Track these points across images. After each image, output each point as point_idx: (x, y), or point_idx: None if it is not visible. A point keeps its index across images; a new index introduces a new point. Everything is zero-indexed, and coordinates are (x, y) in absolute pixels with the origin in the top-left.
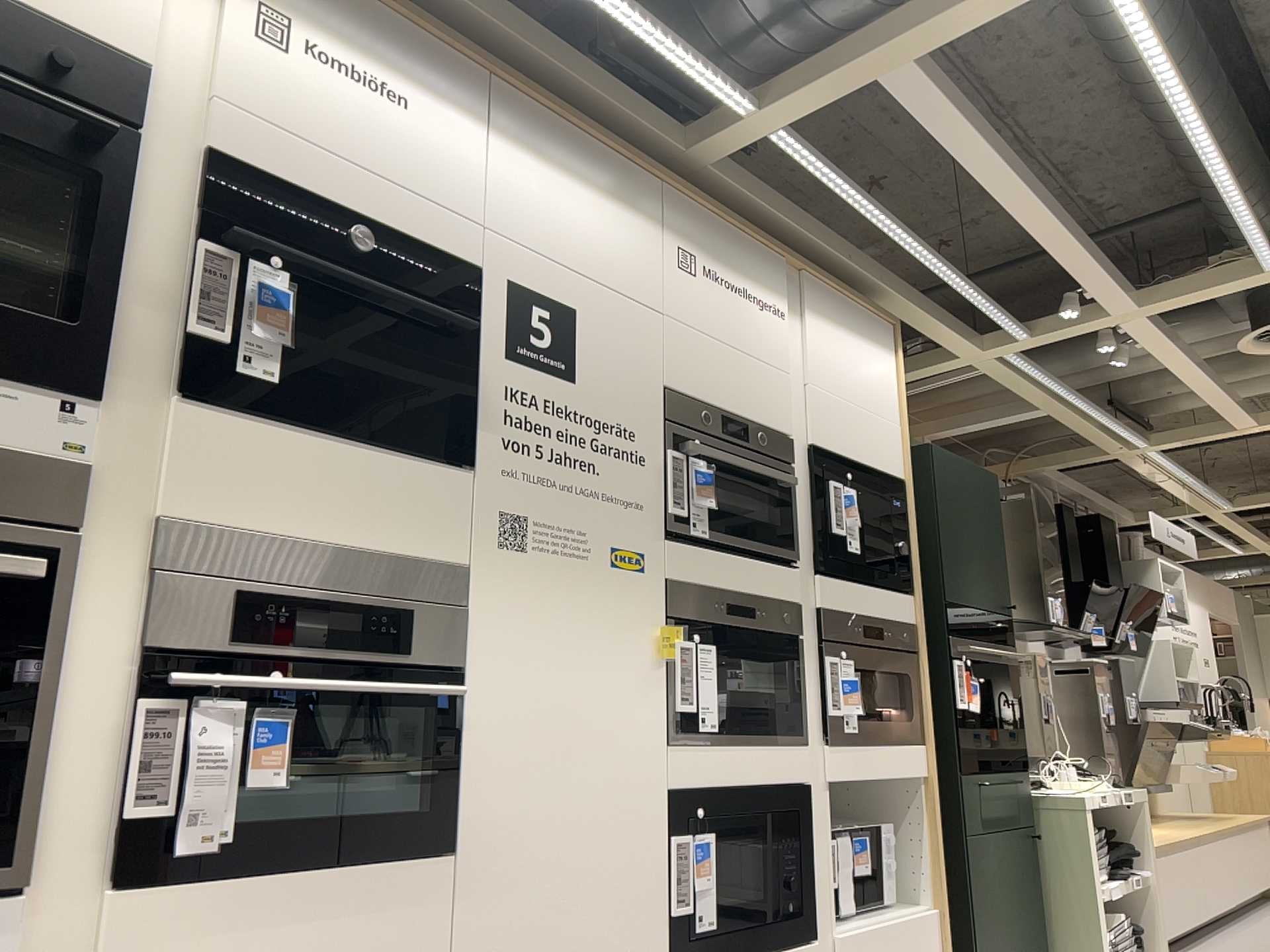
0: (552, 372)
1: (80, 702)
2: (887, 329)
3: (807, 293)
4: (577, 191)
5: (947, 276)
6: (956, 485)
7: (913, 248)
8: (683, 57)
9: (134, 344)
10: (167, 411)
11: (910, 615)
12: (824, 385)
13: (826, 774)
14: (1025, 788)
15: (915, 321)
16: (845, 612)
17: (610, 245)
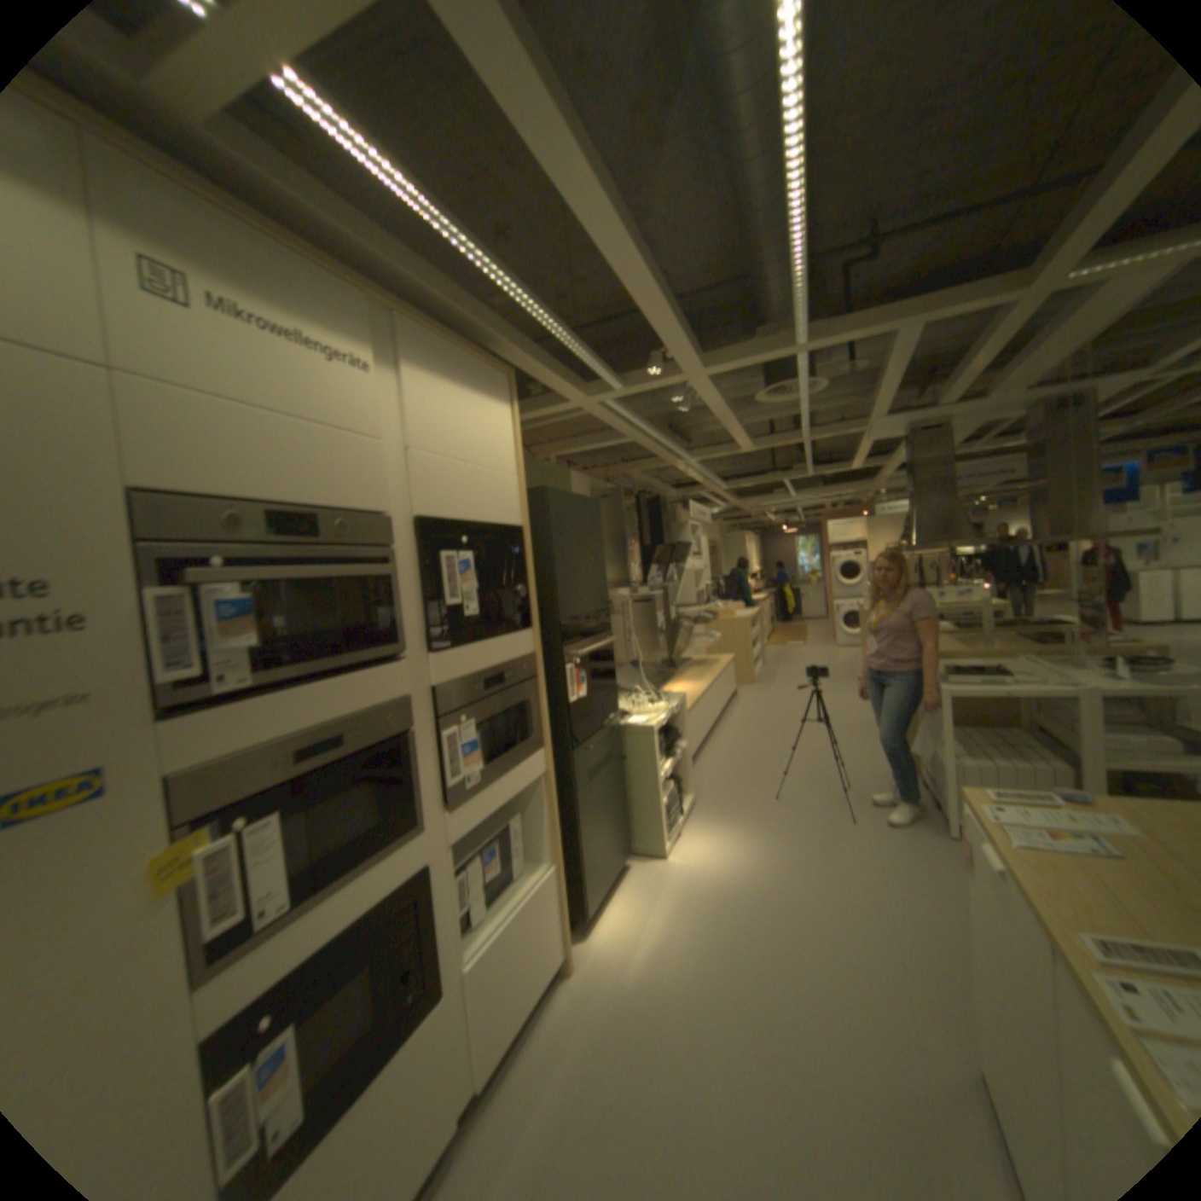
0: None
1: None
2: (504, 381)
3: (404, 340)
4: None
5: (557, 330)
6: (570, 518)
7: (523, 296)
8: None
9: None
10: None
11: (530, 647)
12: (431, 447)
13: (446, 838)
14: (617, 728)
15: (534, 371)
16: (463, 676)
17: None
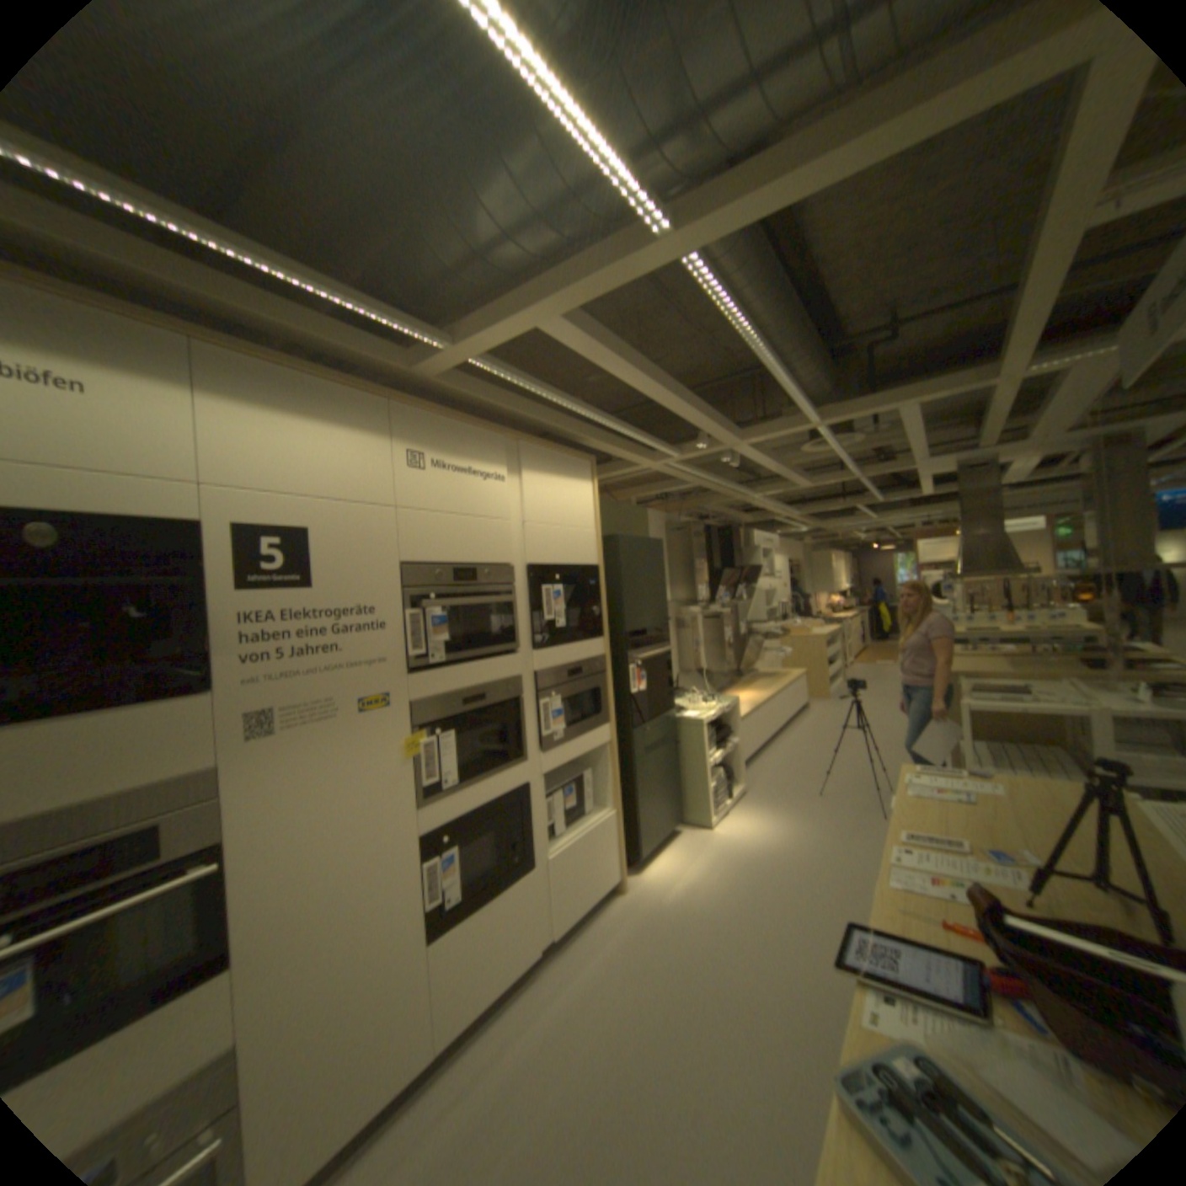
0: (286, 588)
1: None
2: (586, 466)
3: (522, 457)
4: (300, 428)
5: (623, 430)
6: (635, 556)
7: (597, 417)
8: (375, 310)
9: None
10: None
11: (600, 651)
12: (536, 521)
13: (540, 771)
14: (672, 719)
15: (609, 452)
16: (553, 667)
17: (338, 466)
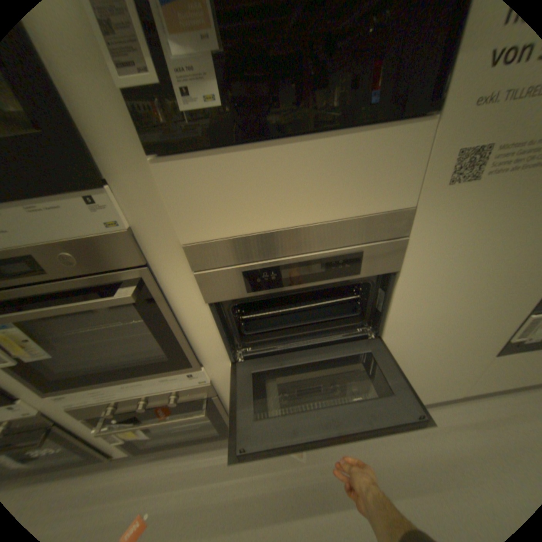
0: None
1: (192, 321)
2: None
3: None
4: None
5: None
6: None
7: None
8: None
9: (95, 119)
10: (148, 173)
11: None
12: None
13: None
14: None
15: None
16: None
17: None
